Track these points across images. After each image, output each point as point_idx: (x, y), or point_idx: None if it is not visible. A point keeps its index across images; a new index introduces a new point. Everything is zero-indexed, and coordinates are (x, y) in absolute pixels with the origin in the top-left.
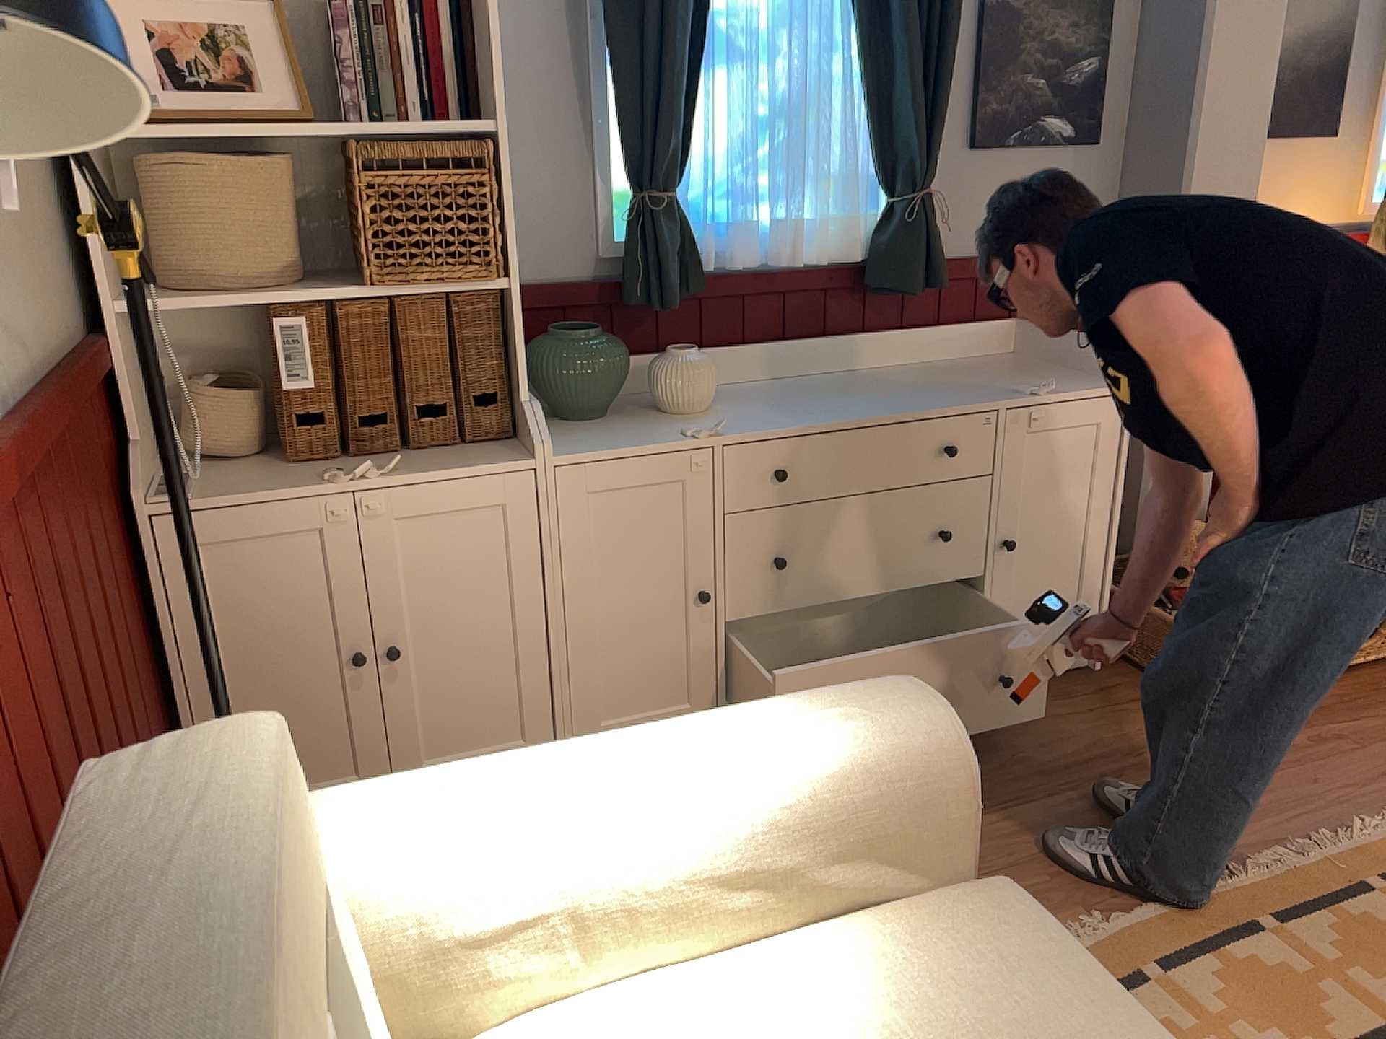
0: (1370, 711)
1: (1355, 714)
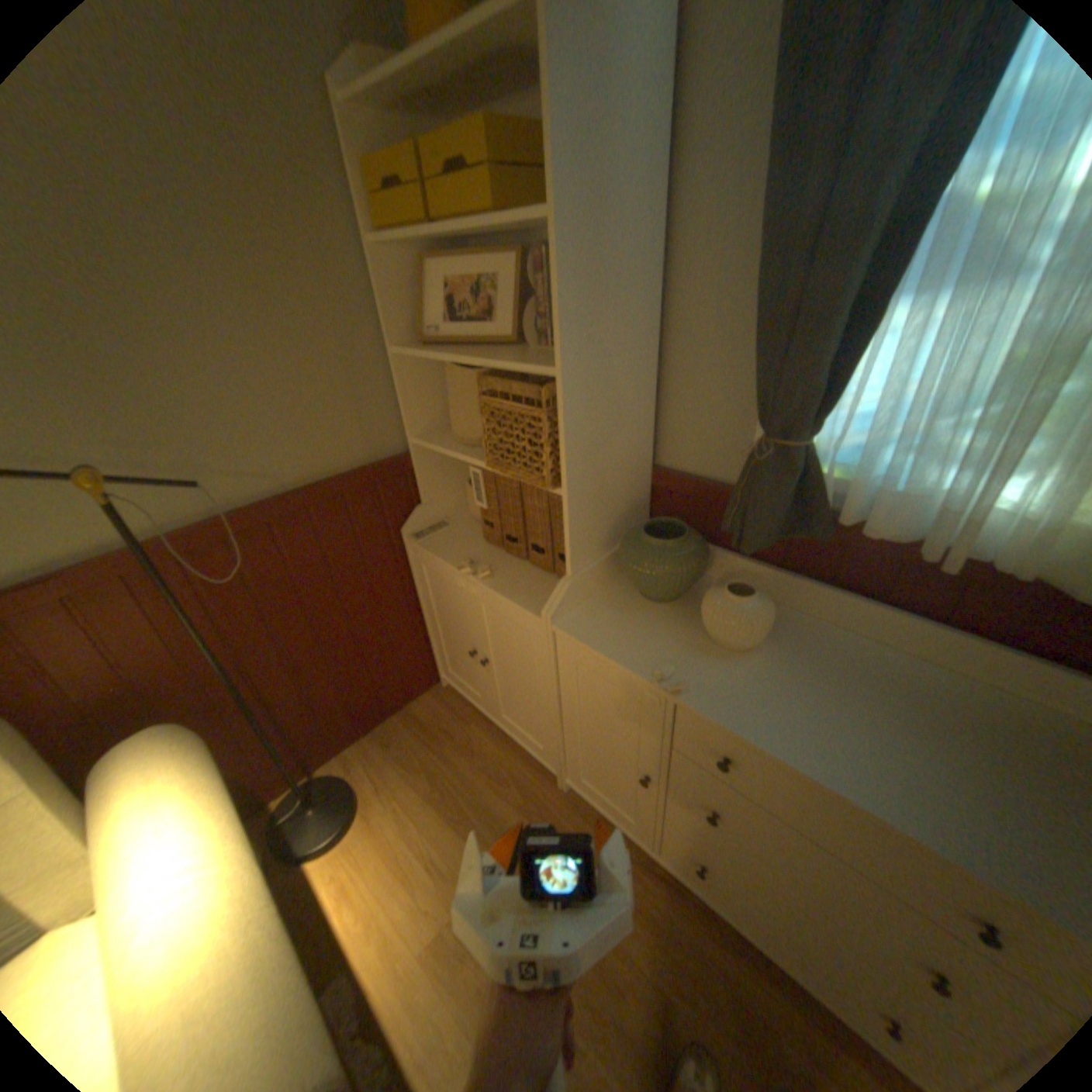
0: None
1: None
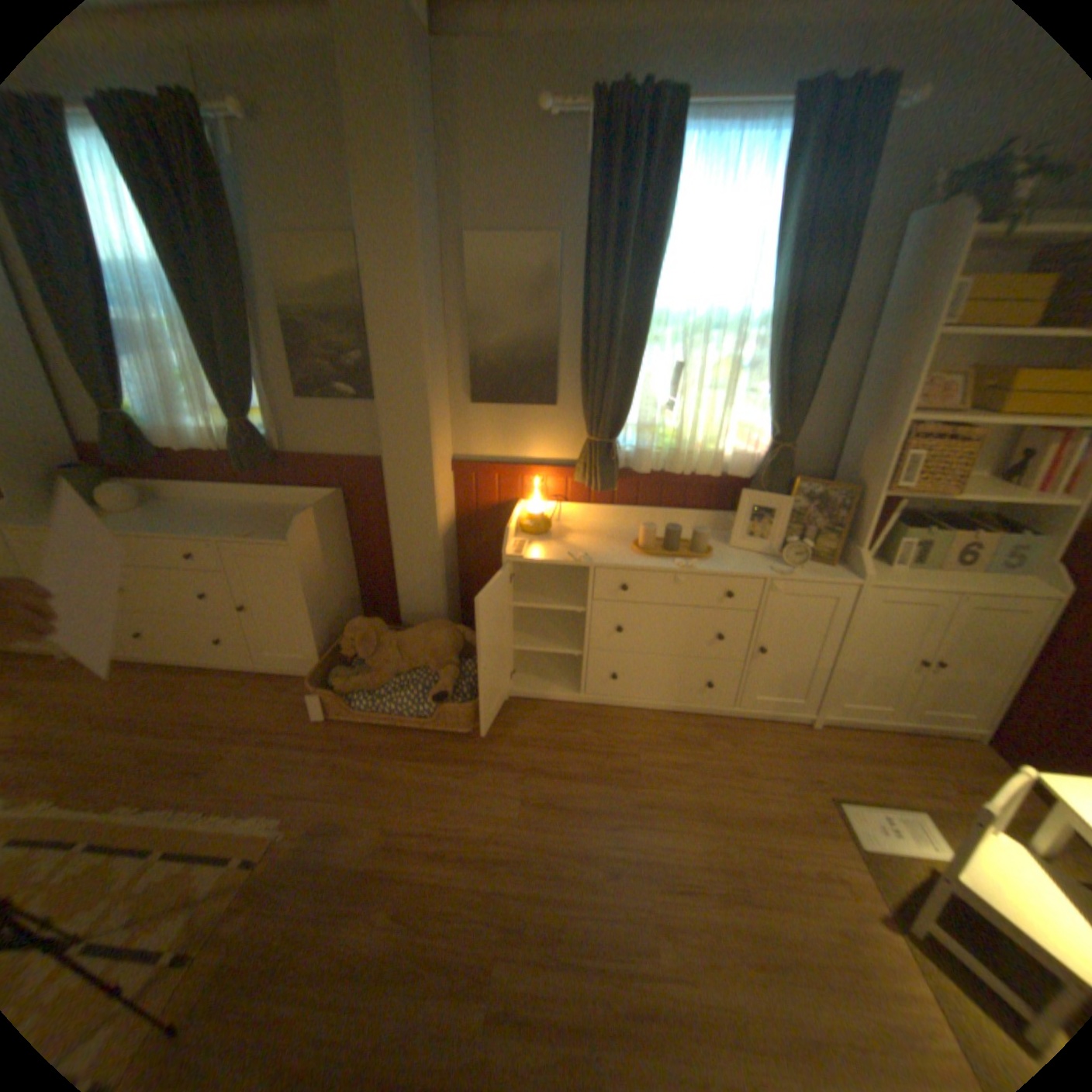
0: (384, 758)
1: (372, 757)
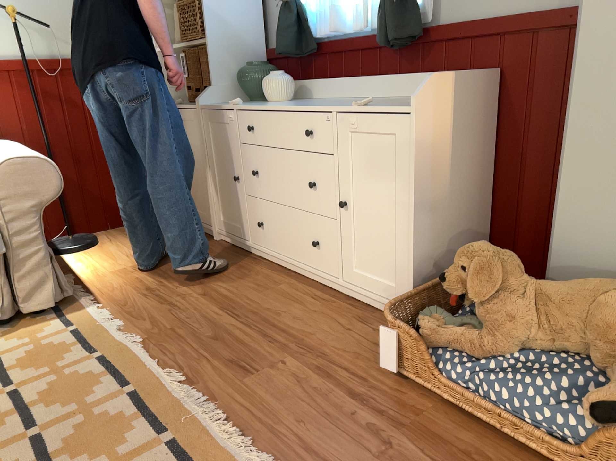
0: None
1: None
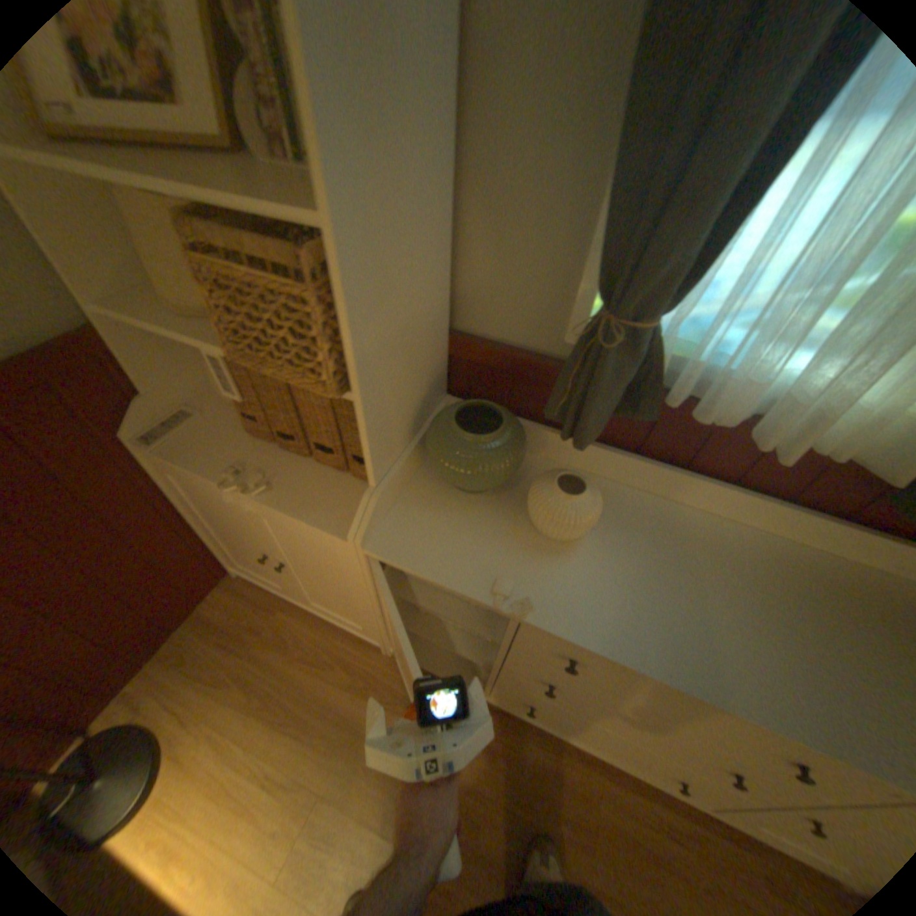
0: None
1: None
